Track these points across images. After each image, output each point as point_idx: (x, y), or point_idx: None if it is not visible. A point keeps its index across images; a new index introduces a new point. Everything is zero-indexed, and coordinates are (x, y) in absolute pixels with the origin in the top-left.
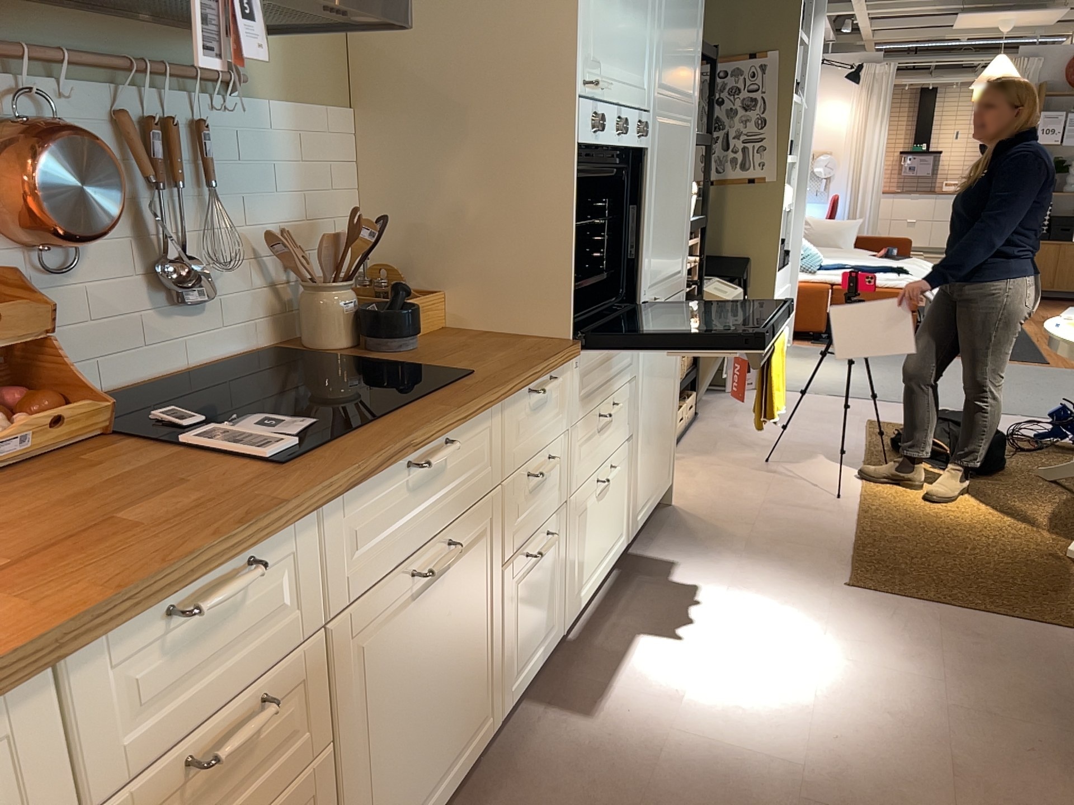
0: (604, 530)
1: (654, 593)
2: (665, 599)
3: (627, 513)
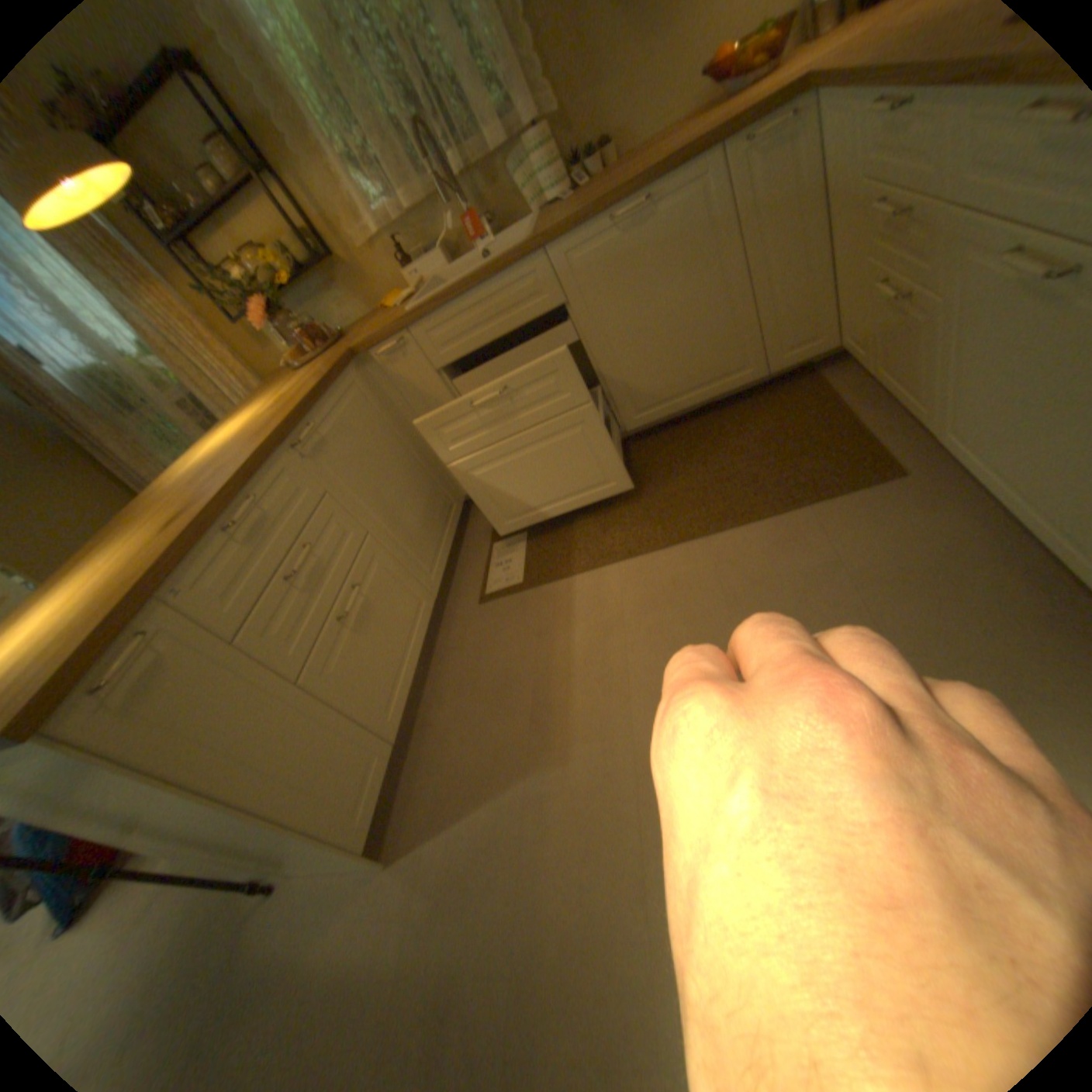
0: None
1: None
2: None
3: None
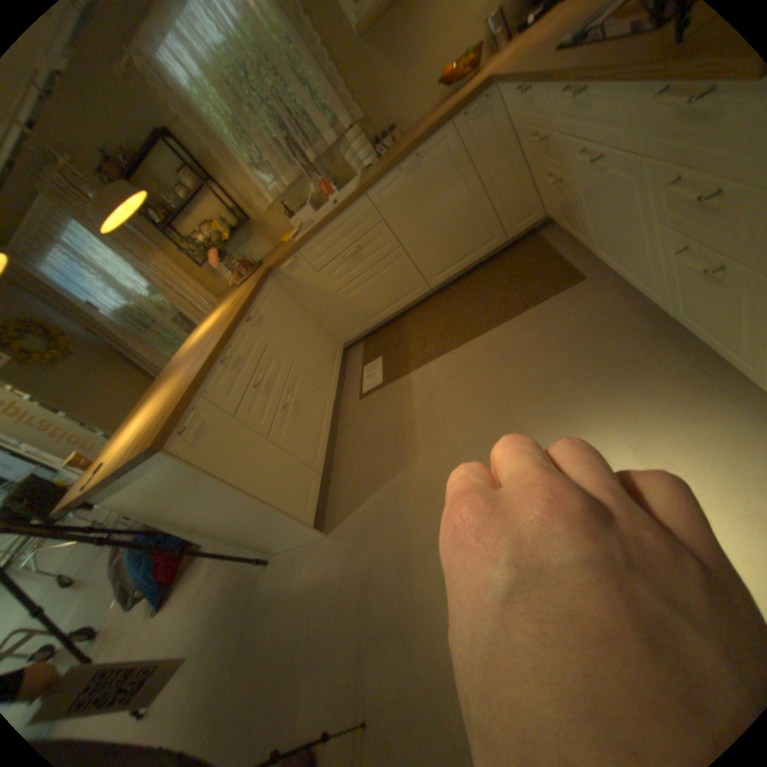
0: None
1: None
2: None
3: None
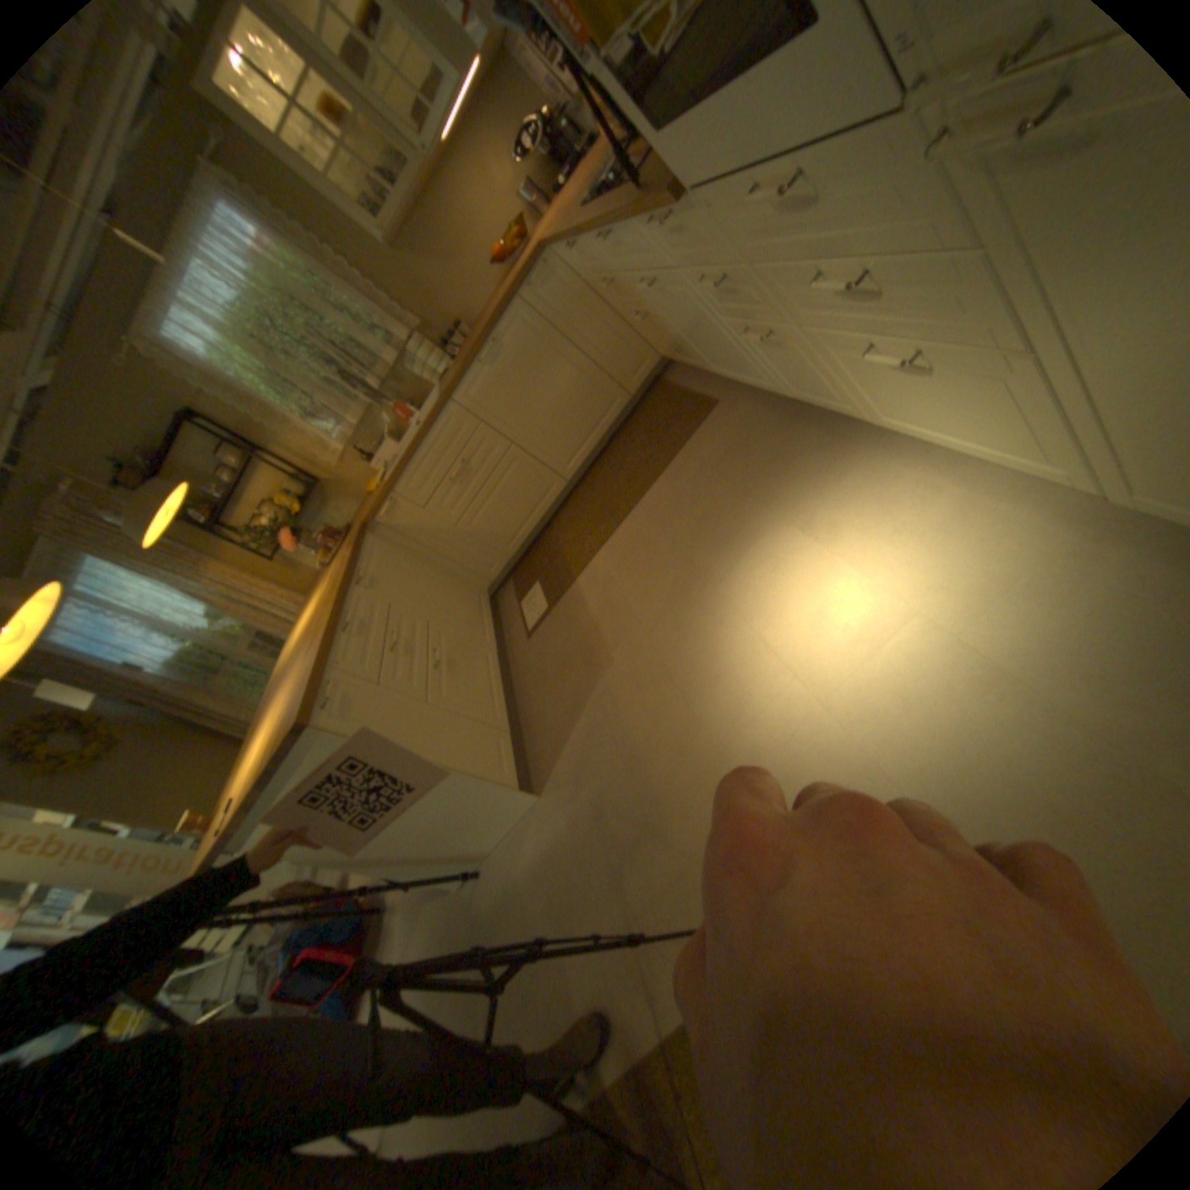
0: (940, 404)
1: (1011, 545)
2: (983, 557)
3: (1068, 449)
